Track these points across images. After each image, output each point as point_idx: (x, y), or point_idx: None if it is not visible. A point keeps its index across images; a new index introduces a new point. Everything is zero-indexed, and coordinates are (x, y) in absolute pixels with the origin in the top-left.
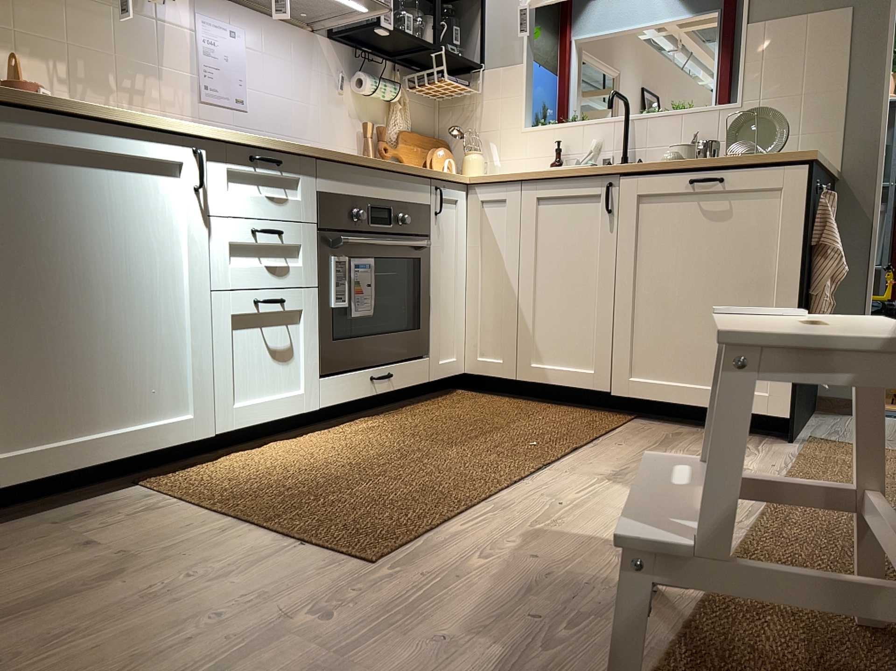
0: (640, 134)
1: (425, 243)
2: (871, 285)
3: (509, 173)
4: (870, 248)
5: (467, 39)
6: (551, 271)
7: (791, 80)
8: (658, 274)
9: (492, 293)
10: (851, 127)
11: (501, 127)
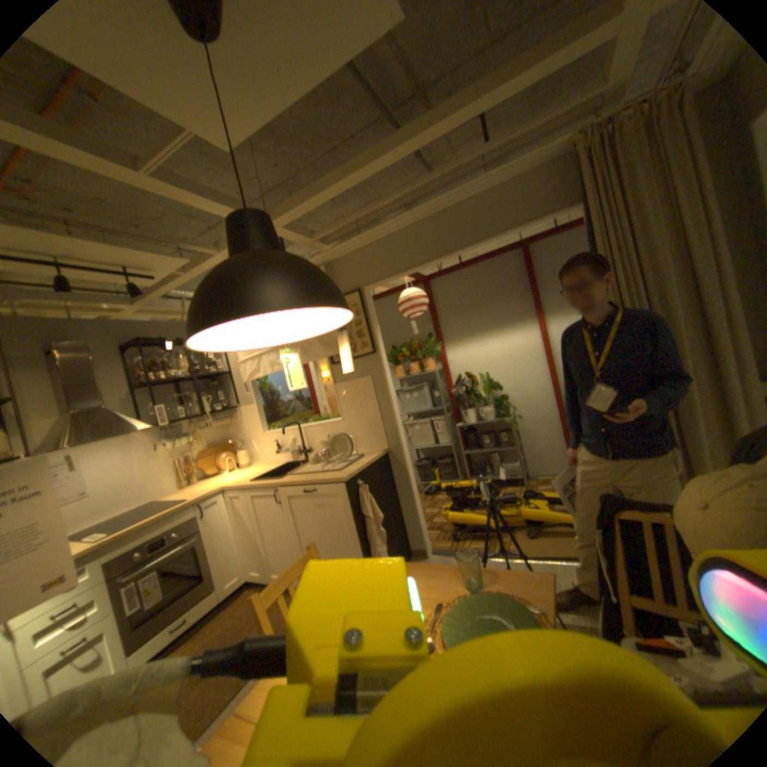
0: (309, 432)
1: (193, 537)
2: (415, 496)
3: (236, 483)
4: (410, 480)
5: (224, 395)
6: (265, 528)
7: (359, 406)
8: (305, 530)
9: (245, 539)
10: (387, 426)
11: (254, 430)
